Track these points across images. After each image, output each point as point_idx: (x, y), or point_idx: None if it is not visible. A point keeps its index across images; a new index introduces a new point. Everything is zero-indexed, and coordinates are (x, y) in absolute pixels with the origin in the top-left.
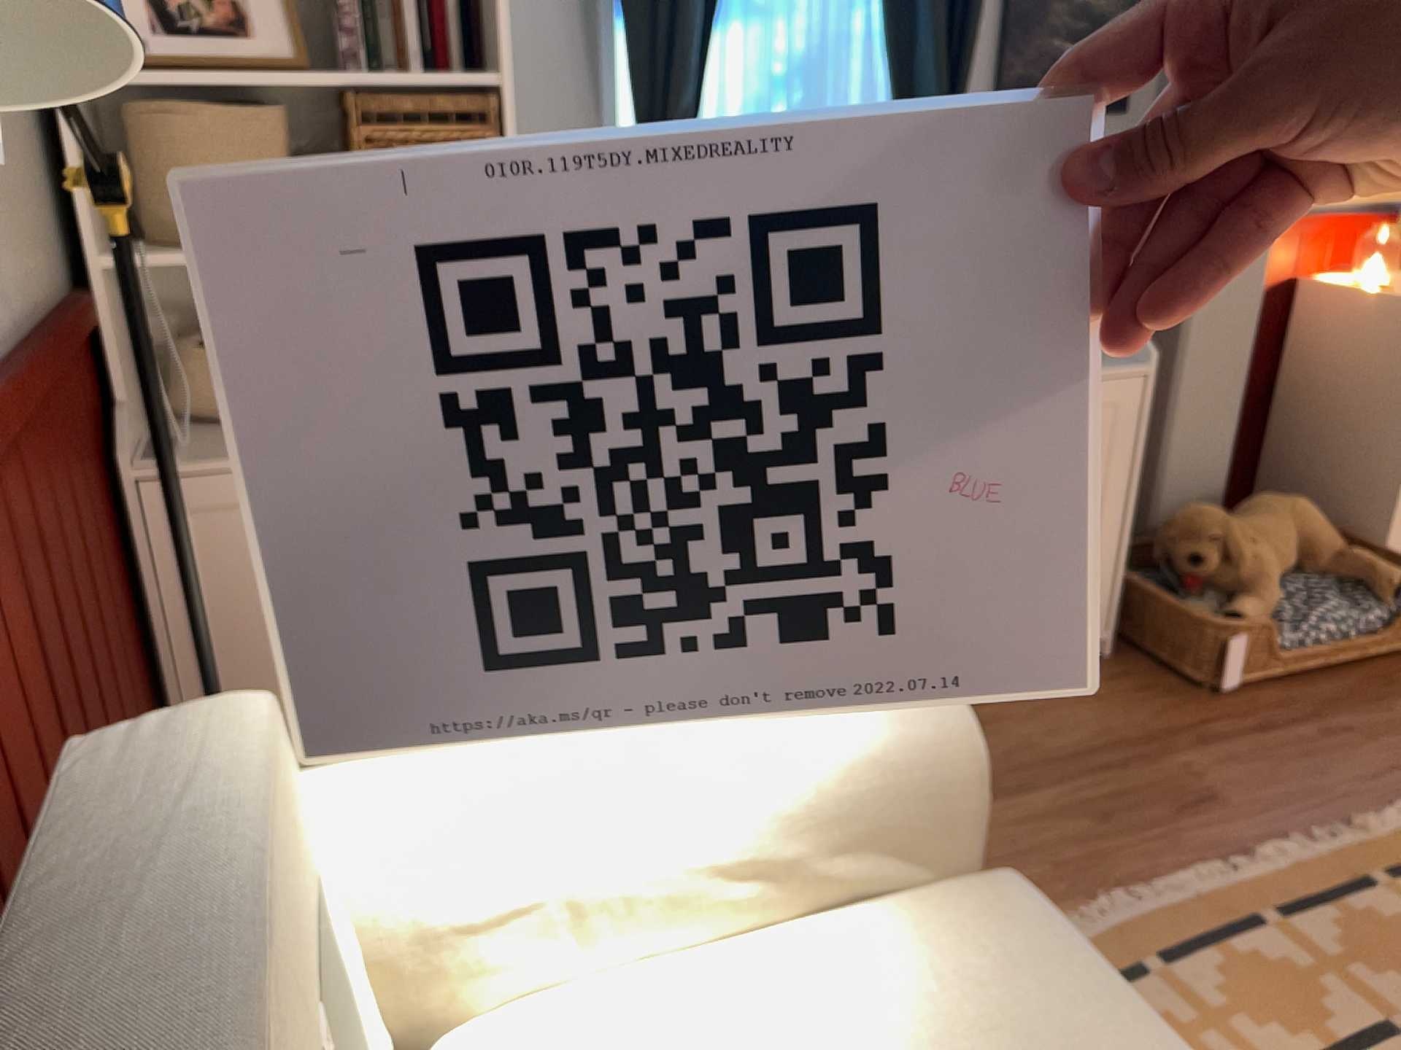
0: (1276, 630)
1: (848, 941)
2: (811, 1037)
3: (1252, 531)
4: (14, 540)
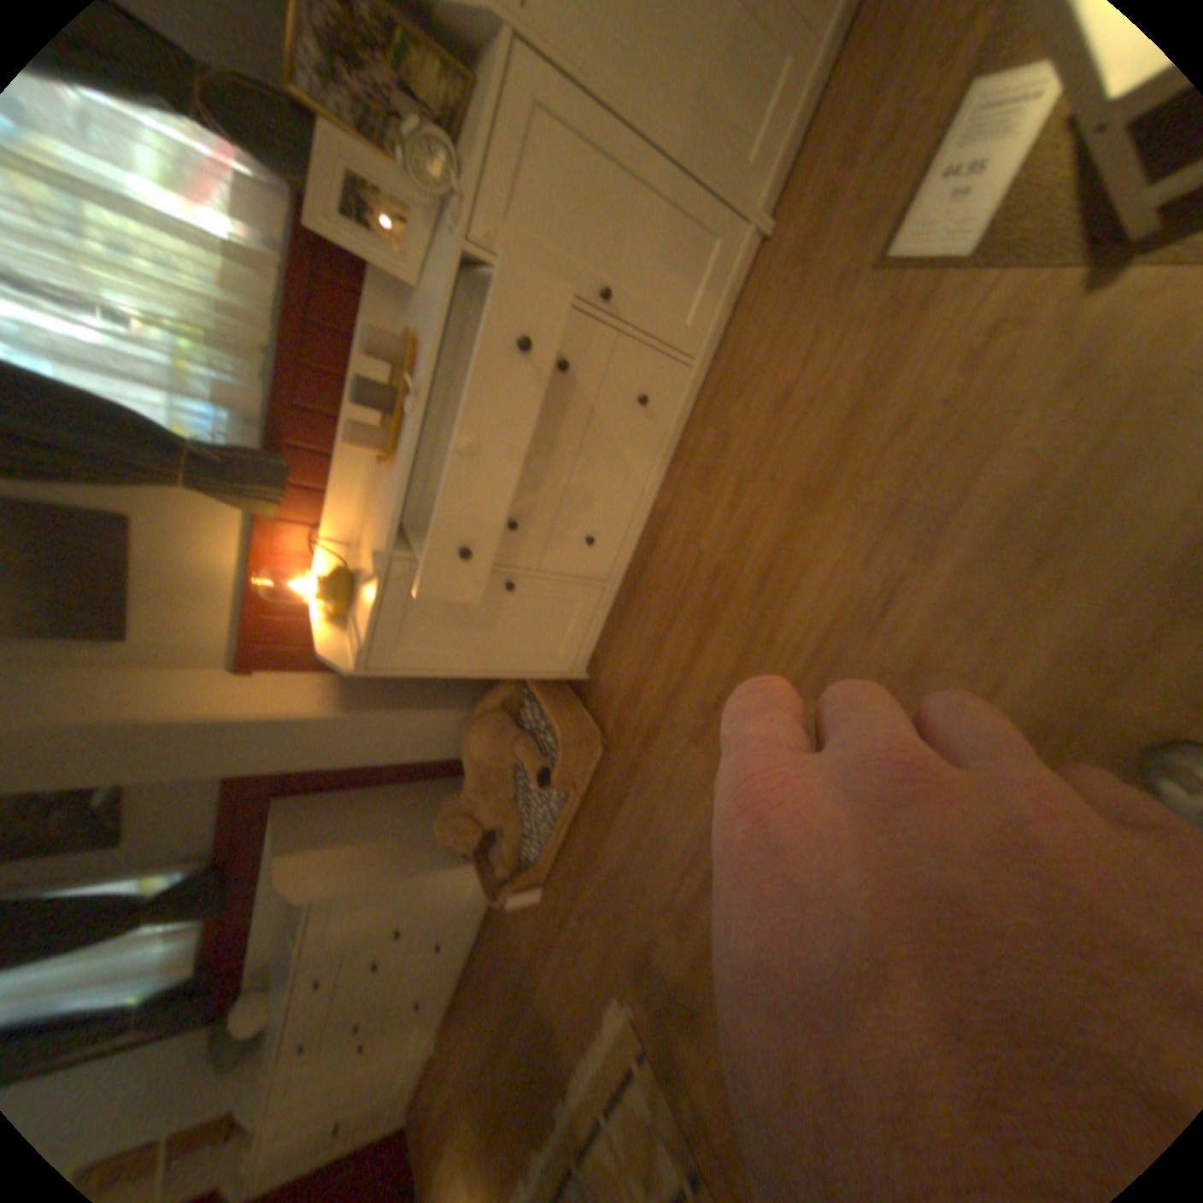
0: (521, 841)
1: None
2: None
3: (465, 783)
4: None
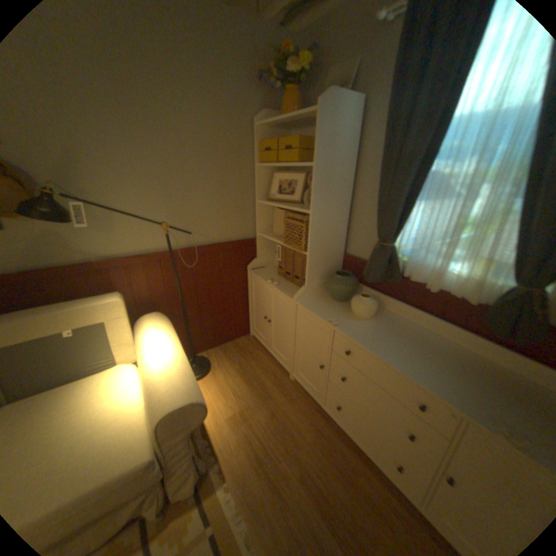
0: None
1: (133, 421)
2: (107, 417)
3: None
4: (185, 270)
